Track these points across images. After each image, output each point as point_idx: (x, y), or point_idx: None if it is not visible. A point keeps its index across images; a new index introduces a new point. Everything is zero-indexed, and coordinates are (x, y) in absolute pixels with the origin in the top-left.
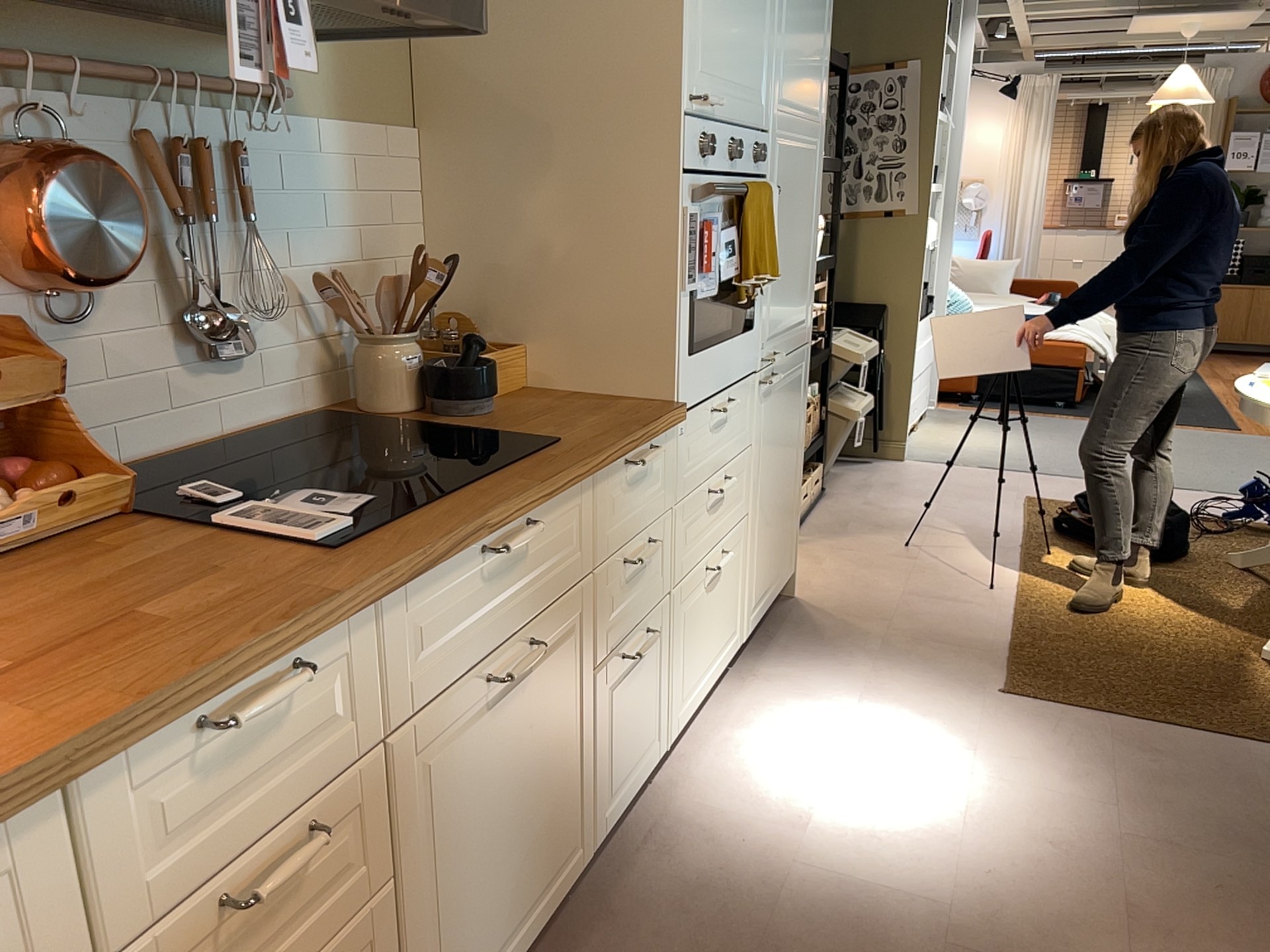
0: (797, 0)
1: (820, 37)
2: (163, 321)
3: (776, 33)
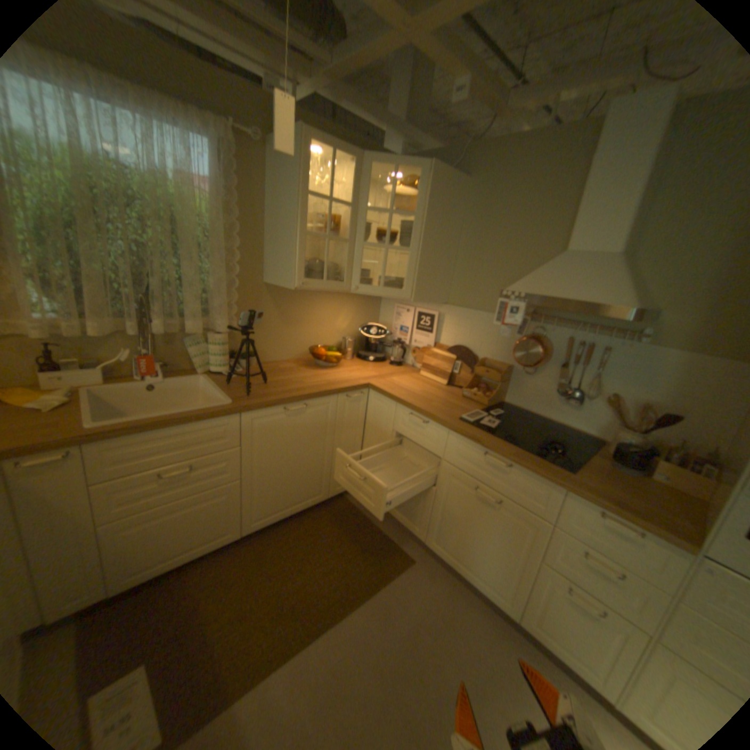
0: None
1: None
2: (555, 385)
3: None
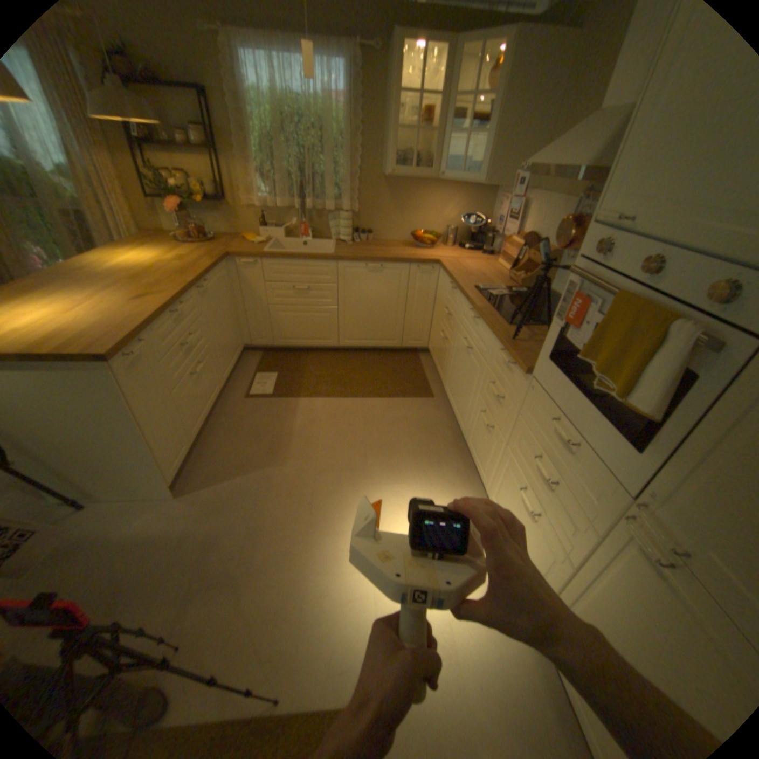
0: None
1: None
2: None
3: None
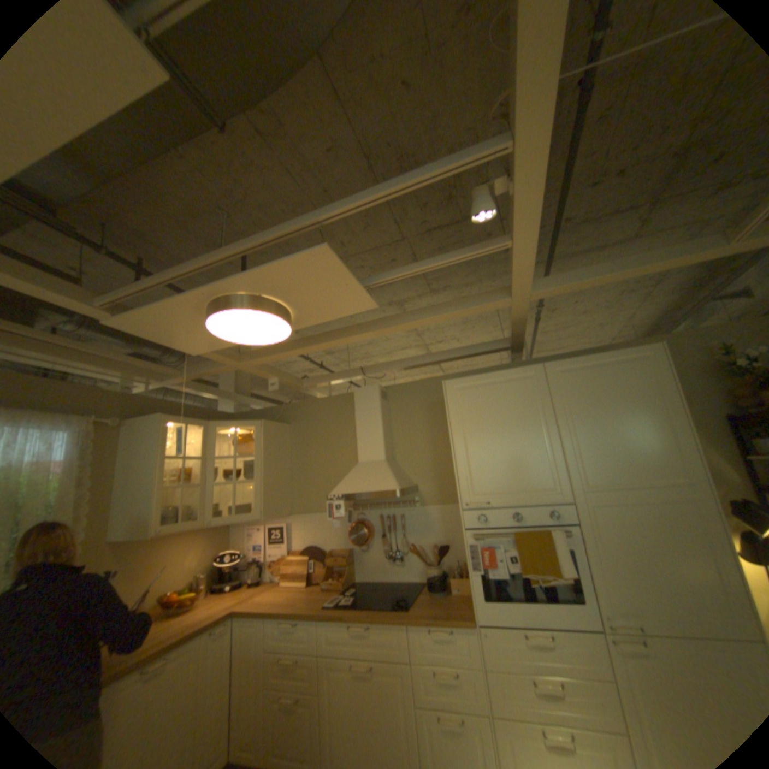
0: (594, 437)
1: (657, 440)
2: (383, 553)
3: (564, 460)
